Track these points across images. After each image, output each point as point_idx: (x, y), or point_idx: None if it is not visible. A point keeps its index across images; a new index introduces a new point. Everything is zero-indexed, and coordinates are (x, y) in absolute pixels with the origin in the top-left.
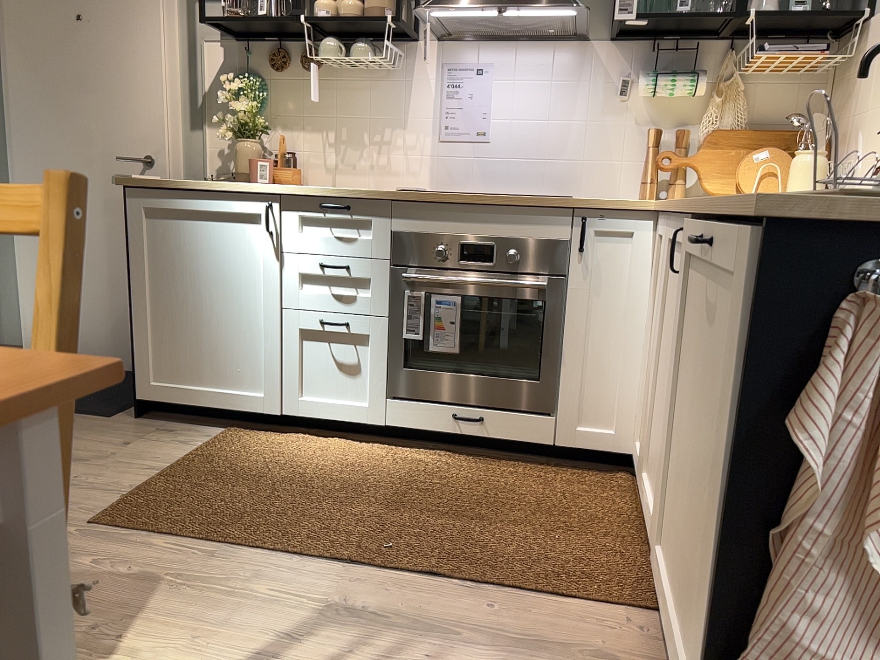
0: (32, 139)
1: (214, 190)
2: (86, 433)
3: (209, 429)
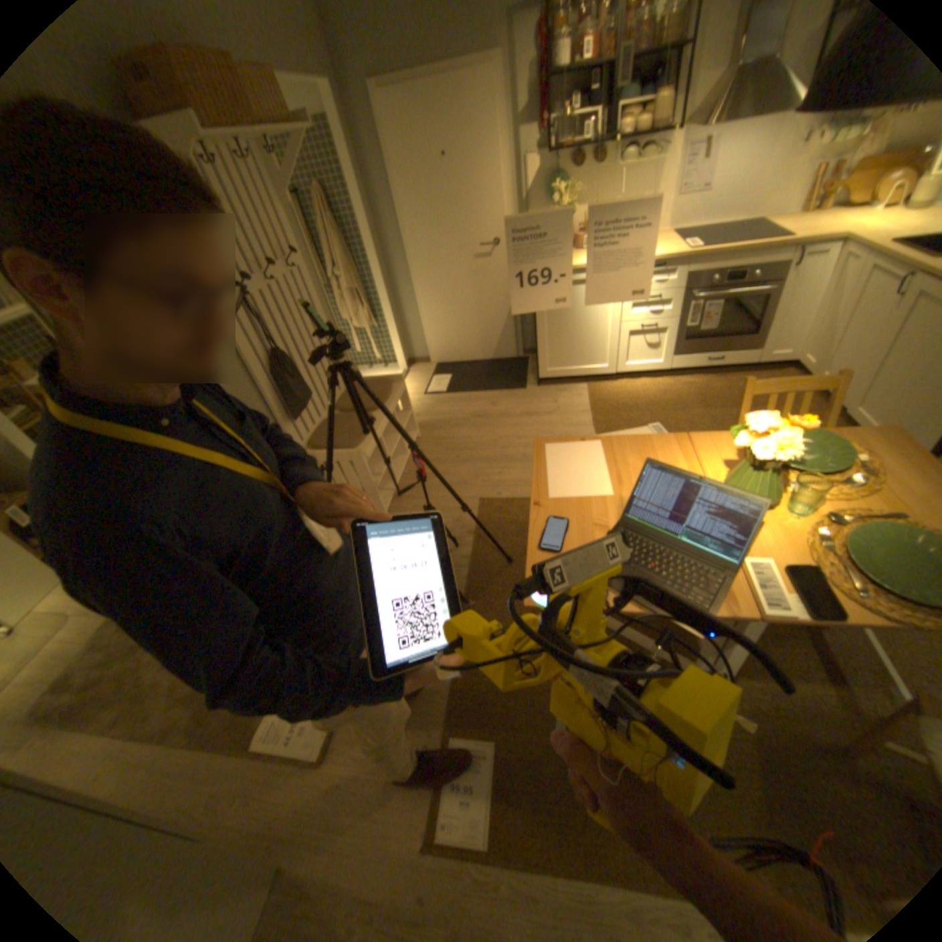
0: (422, 241)
1: (588, 268)
2: (530, 400)
3: (579, 386)
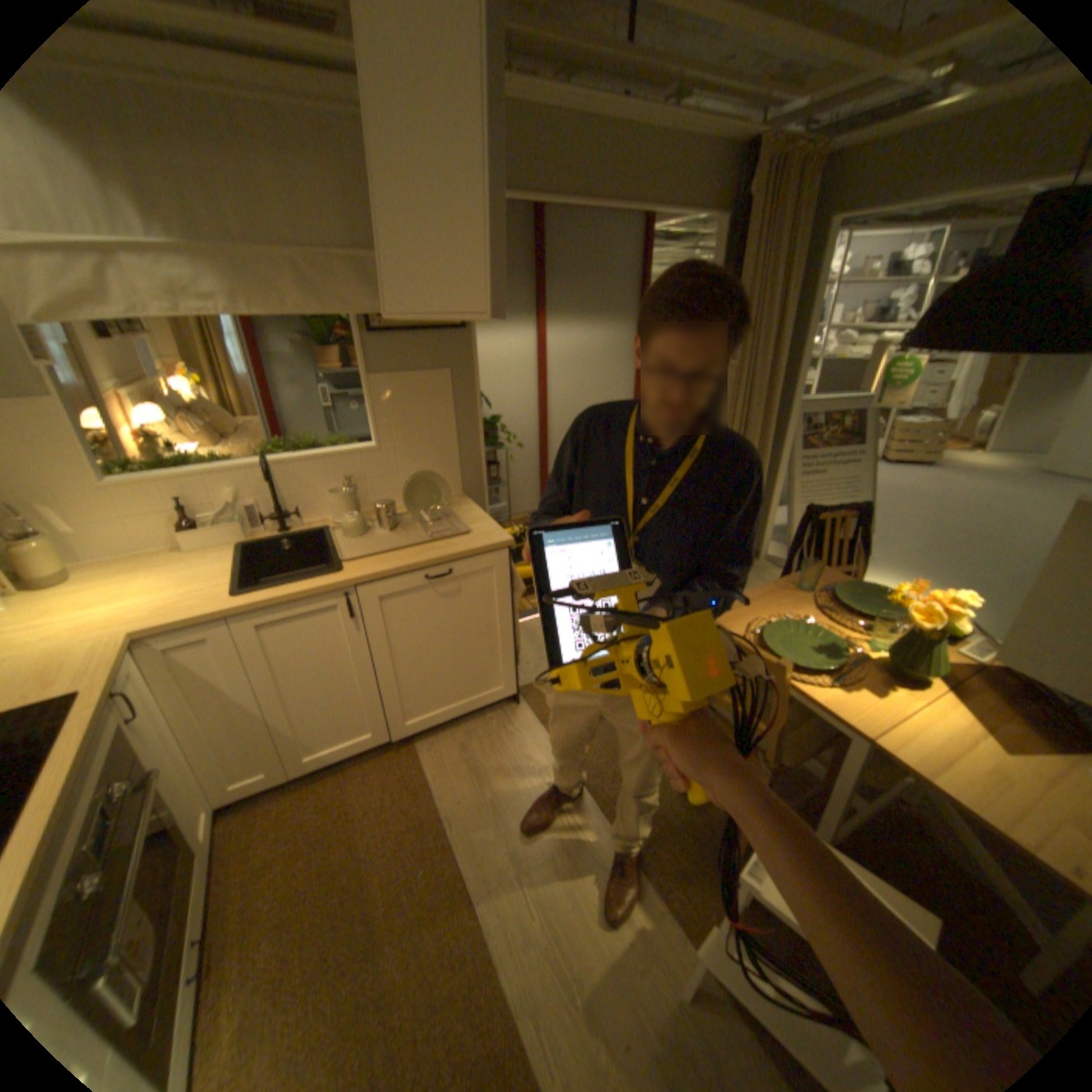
0: None
1: None
2: None
3: None
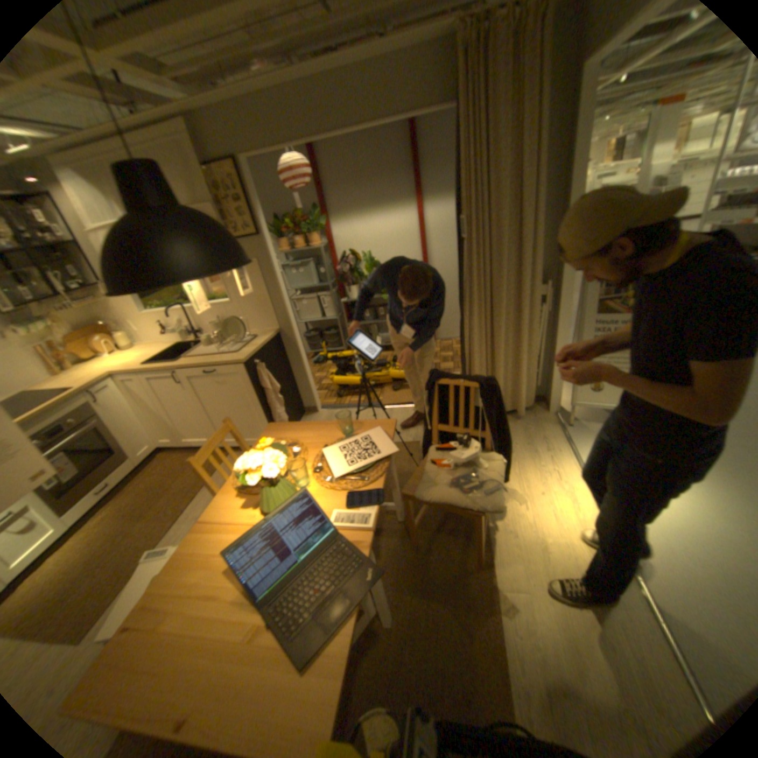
0: None
1: None
2: None
3: None
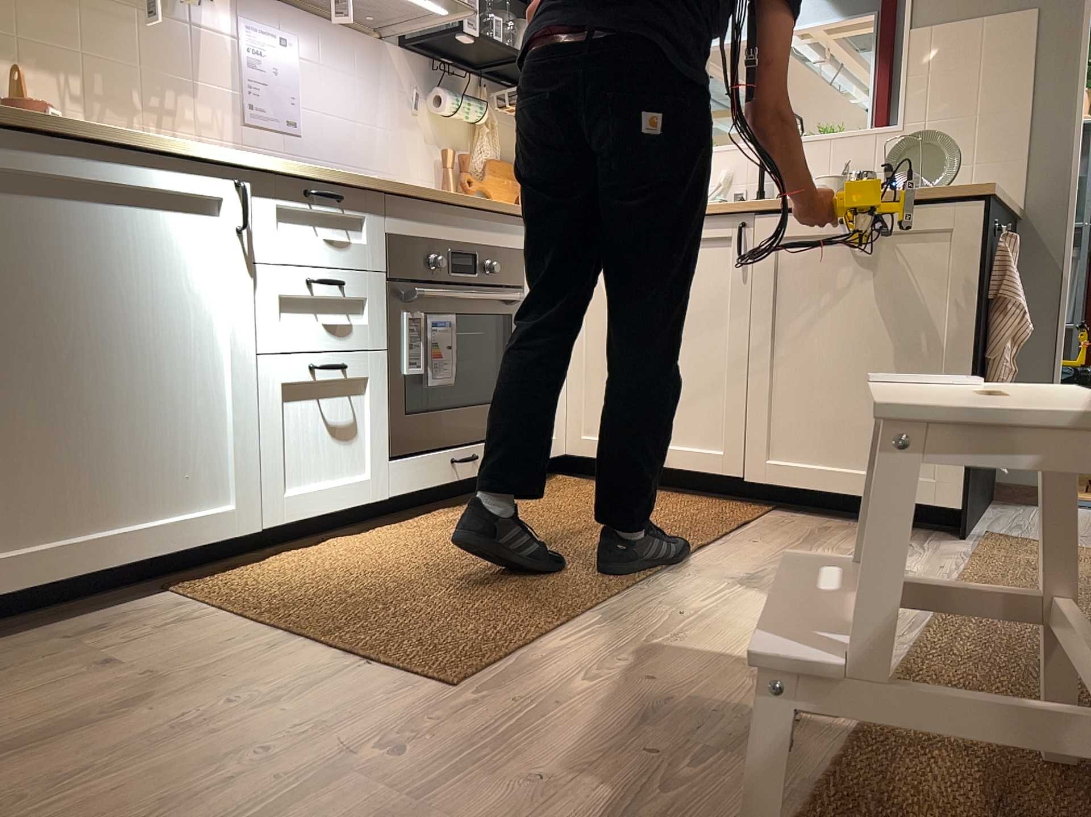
0: None
1: (145, 151)
2: None
3: (144, 601)
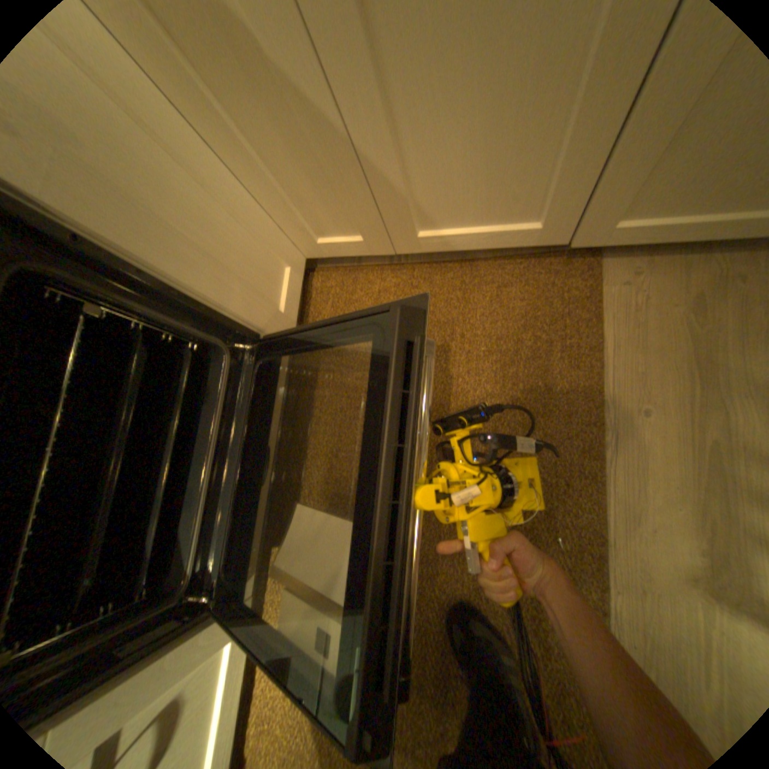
0: None
1: None
2: None
3: None
